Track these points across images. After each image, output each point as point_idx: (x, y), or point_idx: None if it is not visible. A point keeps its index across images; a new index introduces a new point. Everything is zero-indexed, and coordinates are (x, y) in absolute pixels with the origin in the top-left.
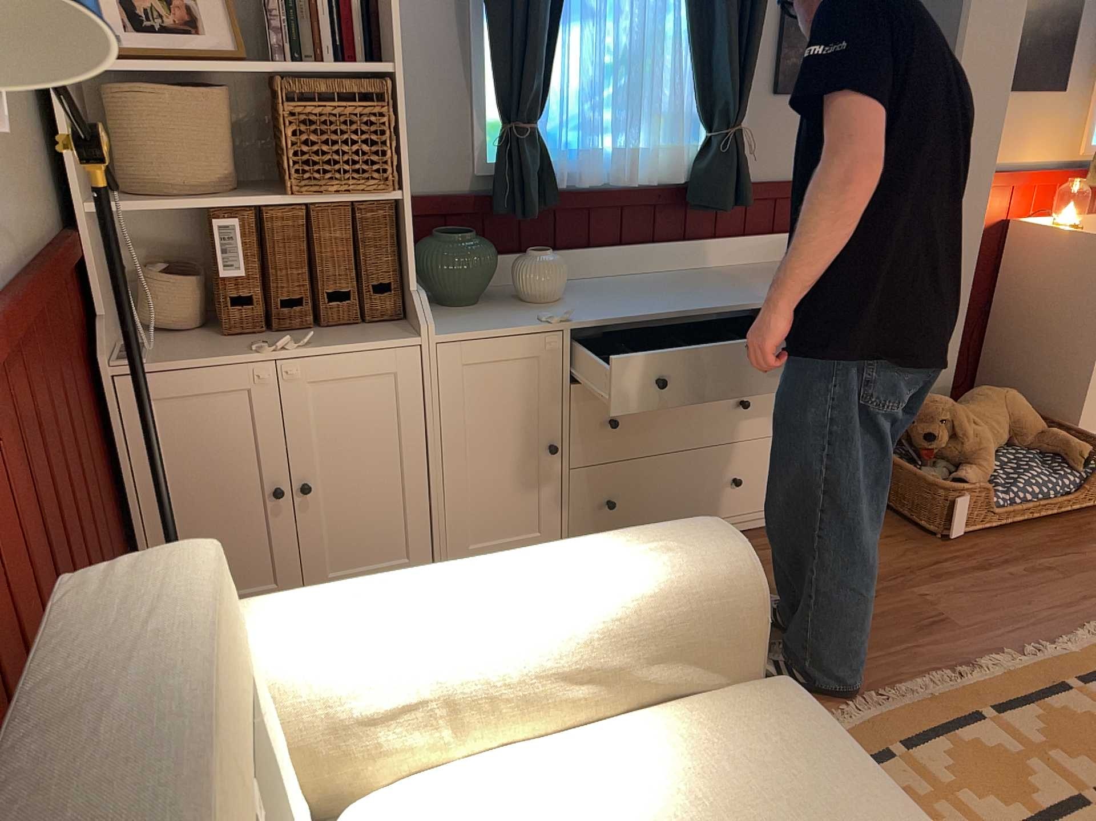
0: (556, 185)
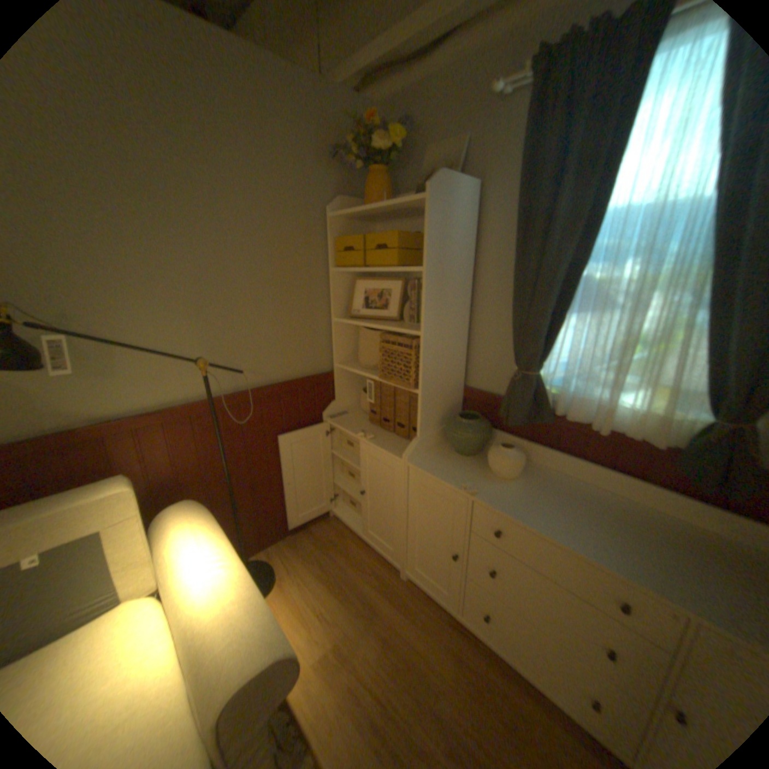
0: (553, 412)
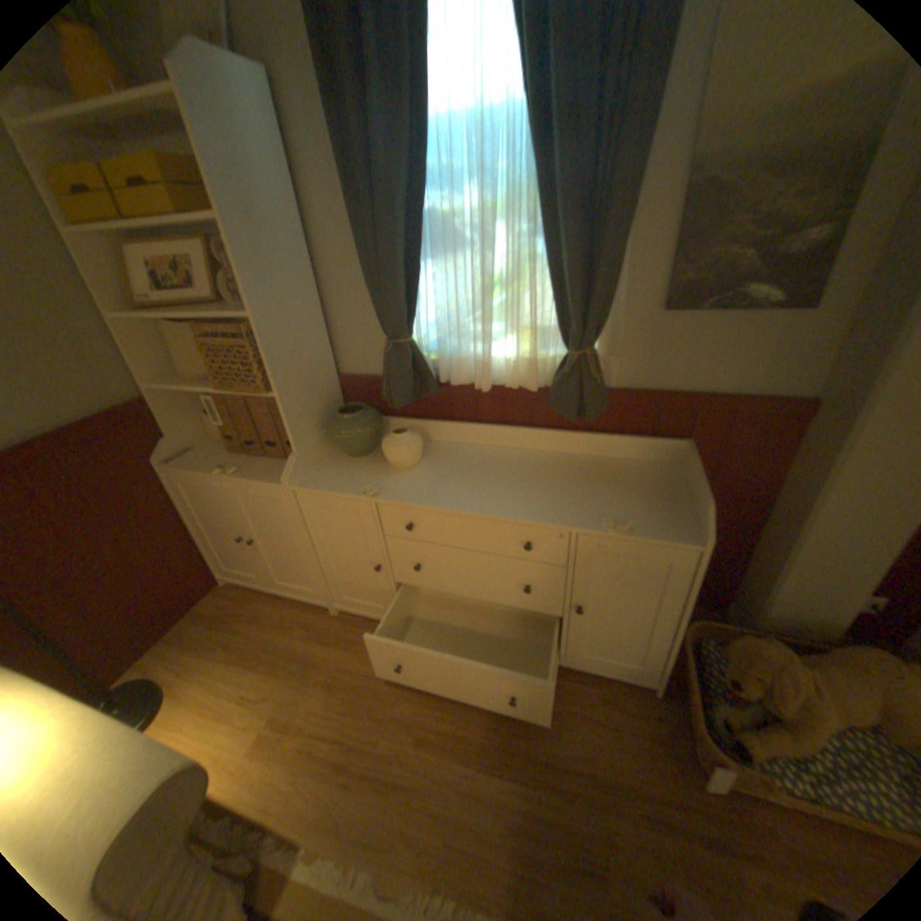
0: (436, 380)
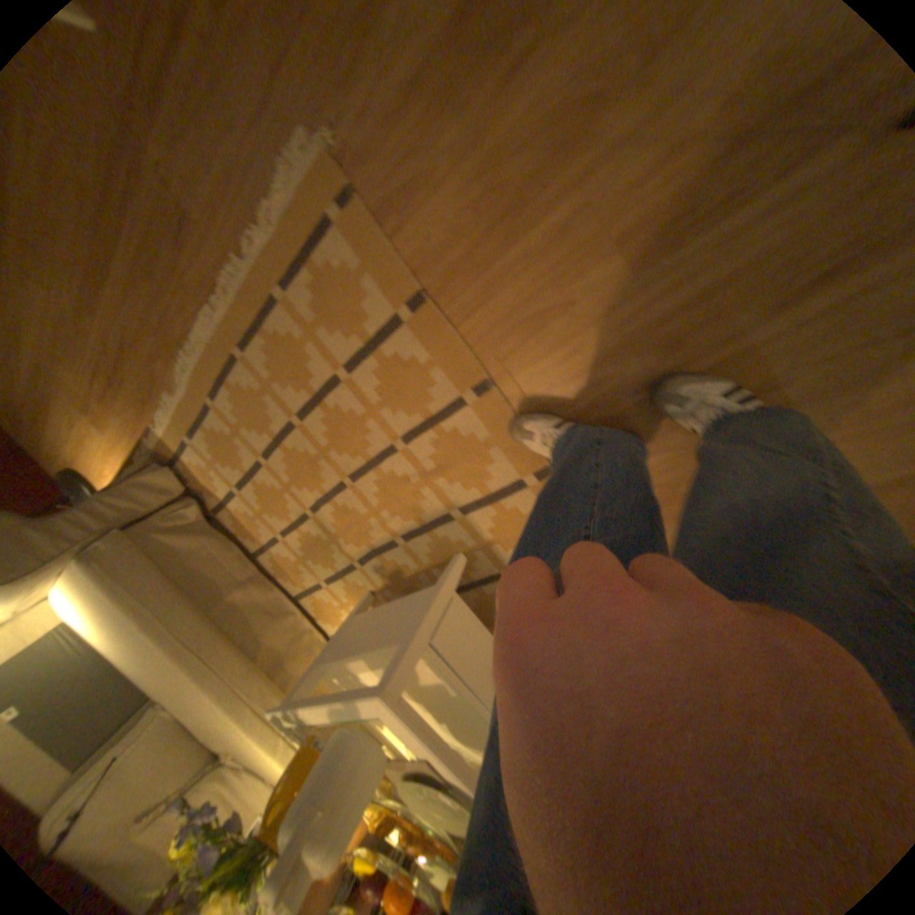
0: None
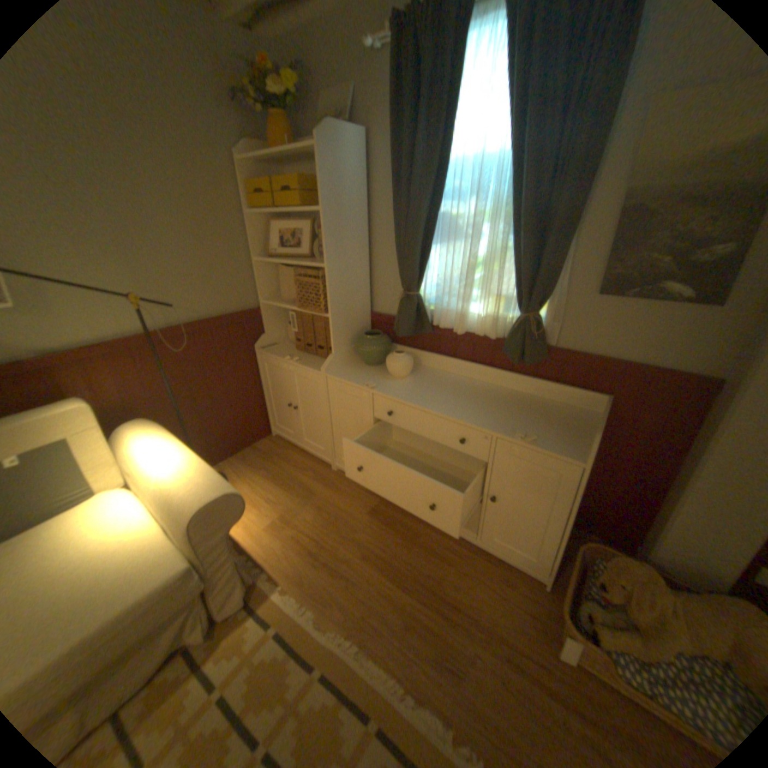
0: (430, 323)
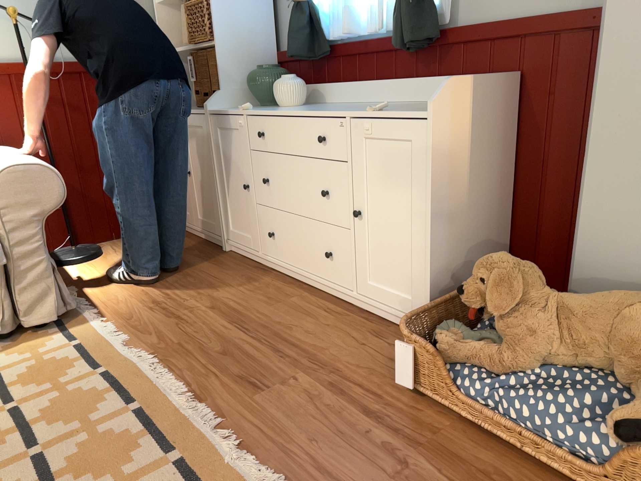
0: (325, 39)
